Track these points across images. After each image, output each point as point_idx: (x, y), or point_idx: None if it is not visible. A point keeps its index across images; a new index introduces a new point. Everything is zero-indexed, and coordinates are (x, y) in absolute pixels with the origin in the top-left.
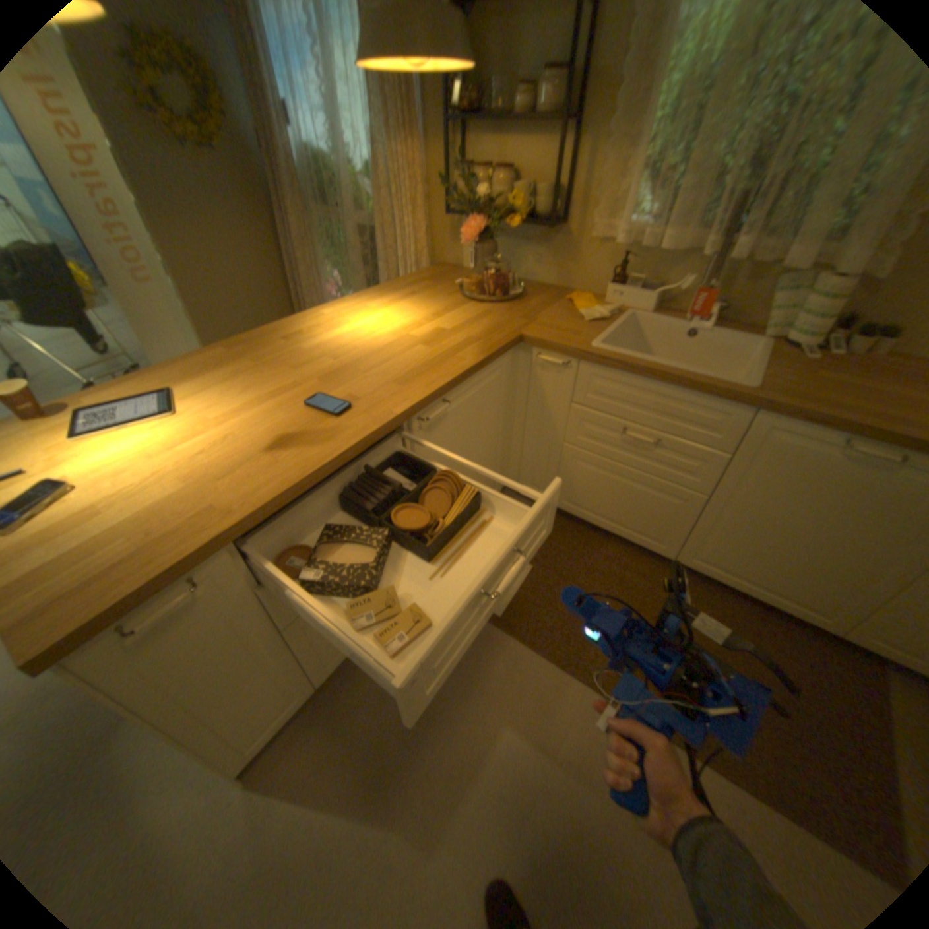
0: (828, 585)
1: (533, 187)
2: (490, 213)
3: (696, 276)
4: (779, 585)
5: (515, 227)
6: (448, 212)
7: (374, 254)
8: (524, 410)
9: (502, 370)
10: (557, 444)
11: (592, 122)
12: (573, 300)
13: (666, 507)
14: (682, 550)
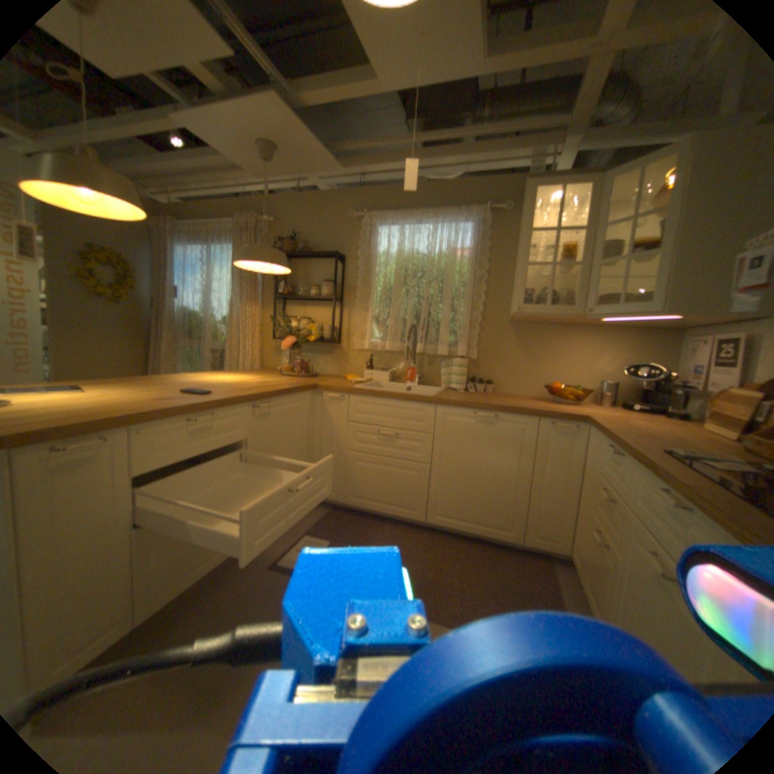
0: (500, 506)
1: (321, 326)
2: (299, 338)
3: (404, 363)
4: (480, 517)
5: (313, 346)
6: (274, 340)
7: (221, 364)
8: (320, 433)
9: (305, 401)
10: (342, 452)
11: (348, 302)
12: (346, 376)
13: (410, 480)
14: (427, 512)
